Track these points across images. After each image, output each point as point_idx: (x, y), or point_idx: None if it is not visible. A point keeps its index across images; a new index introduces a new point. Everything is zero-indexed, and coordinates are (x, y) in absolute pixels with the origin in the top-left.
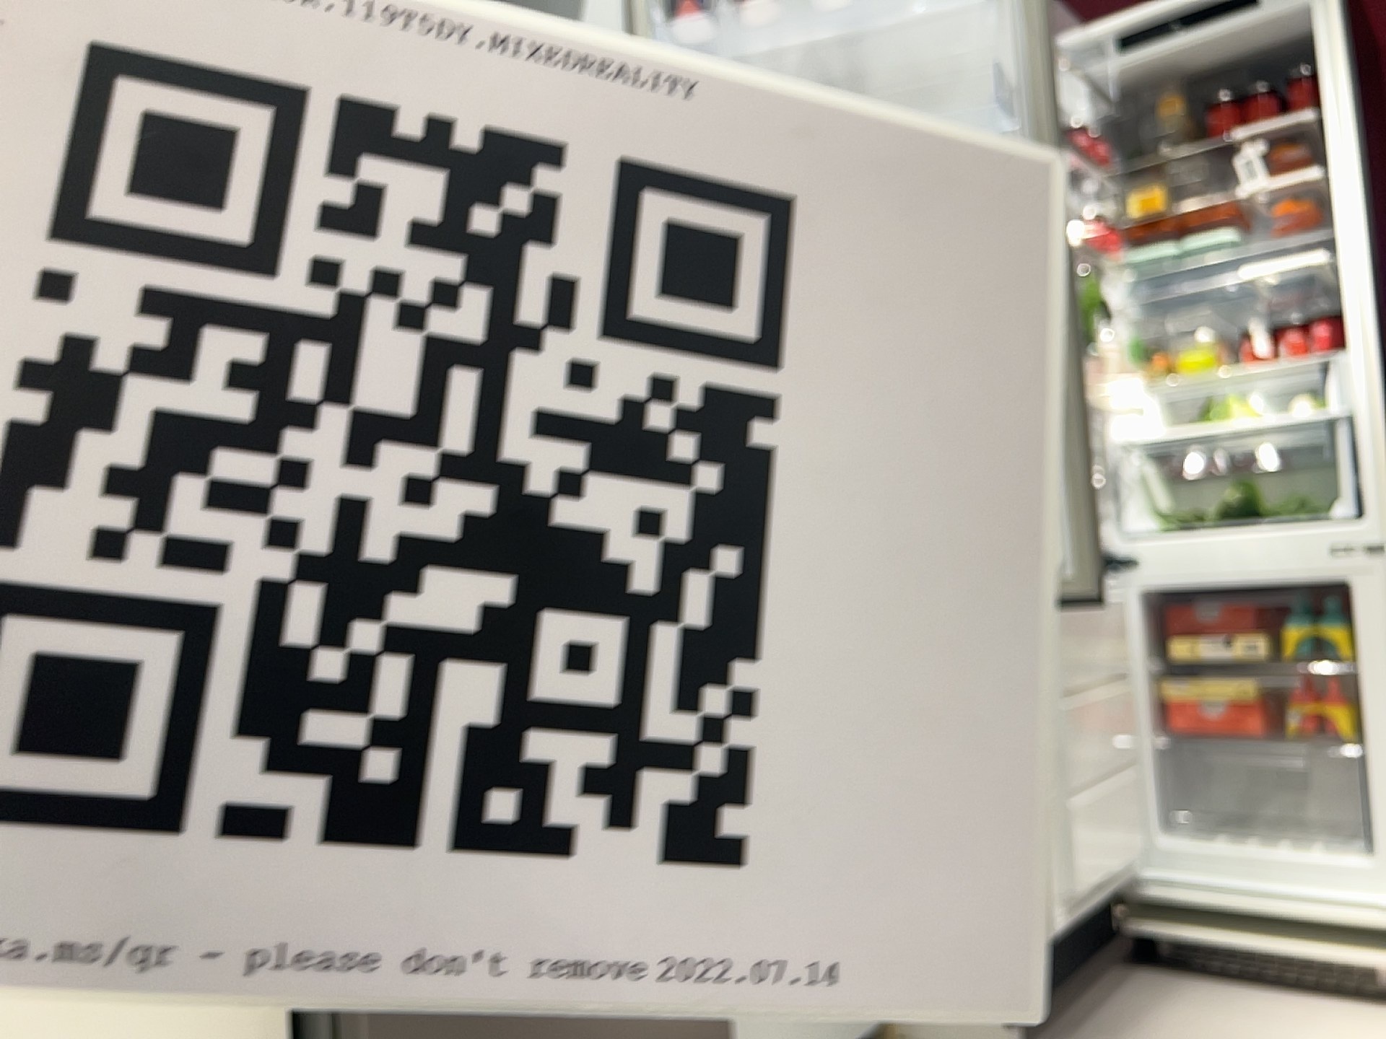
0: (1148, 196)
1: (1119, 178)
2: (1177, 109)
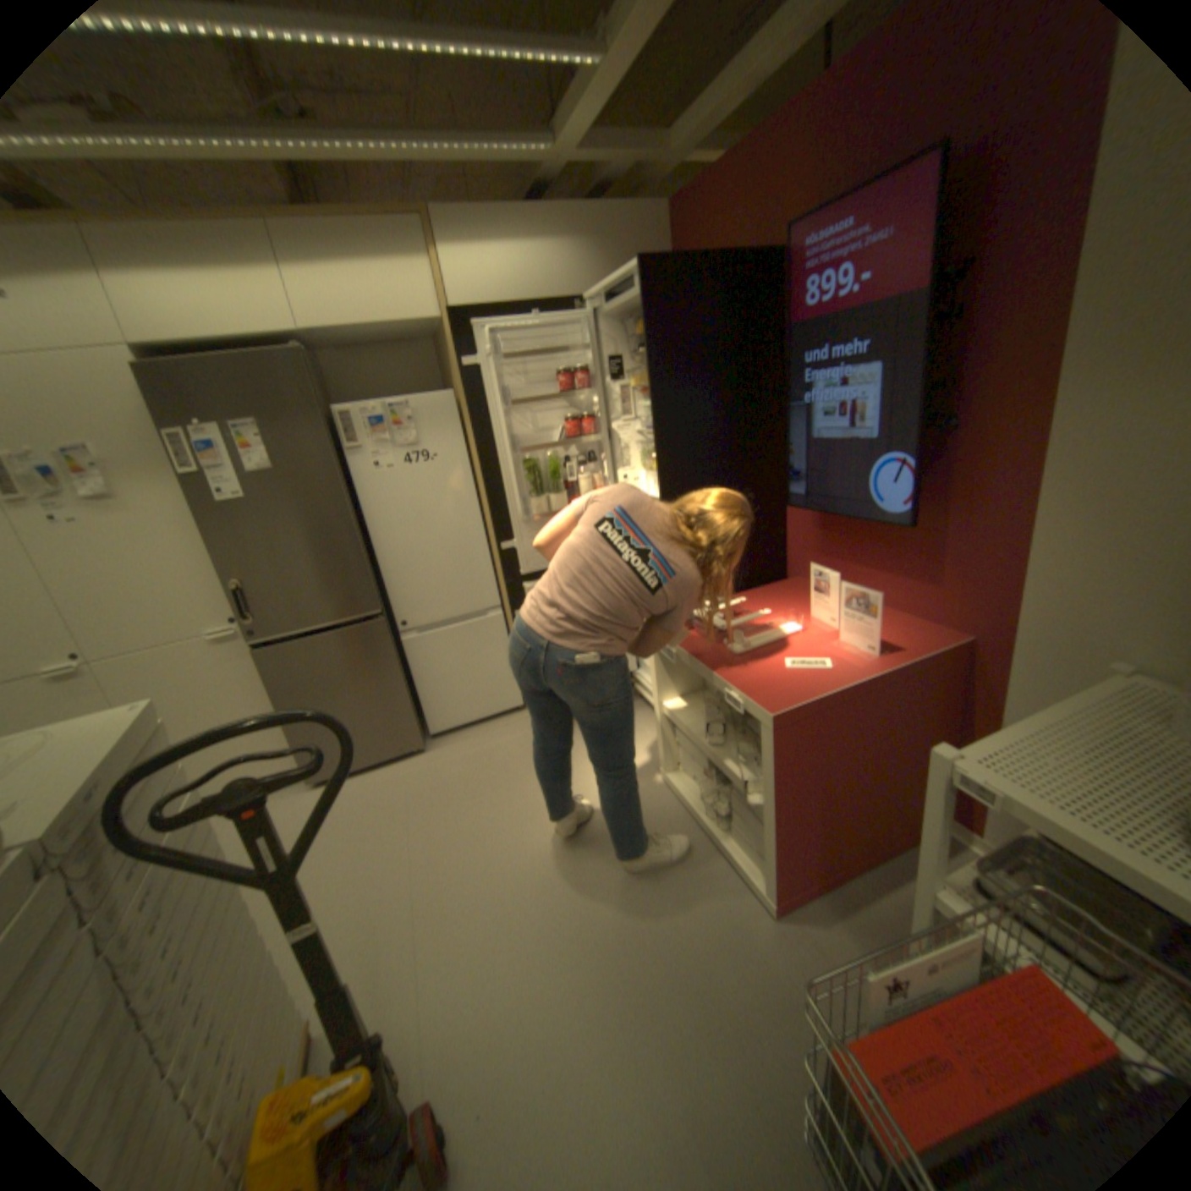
0: (641, 377)
1: (639, 361)
2: (639, 333)
